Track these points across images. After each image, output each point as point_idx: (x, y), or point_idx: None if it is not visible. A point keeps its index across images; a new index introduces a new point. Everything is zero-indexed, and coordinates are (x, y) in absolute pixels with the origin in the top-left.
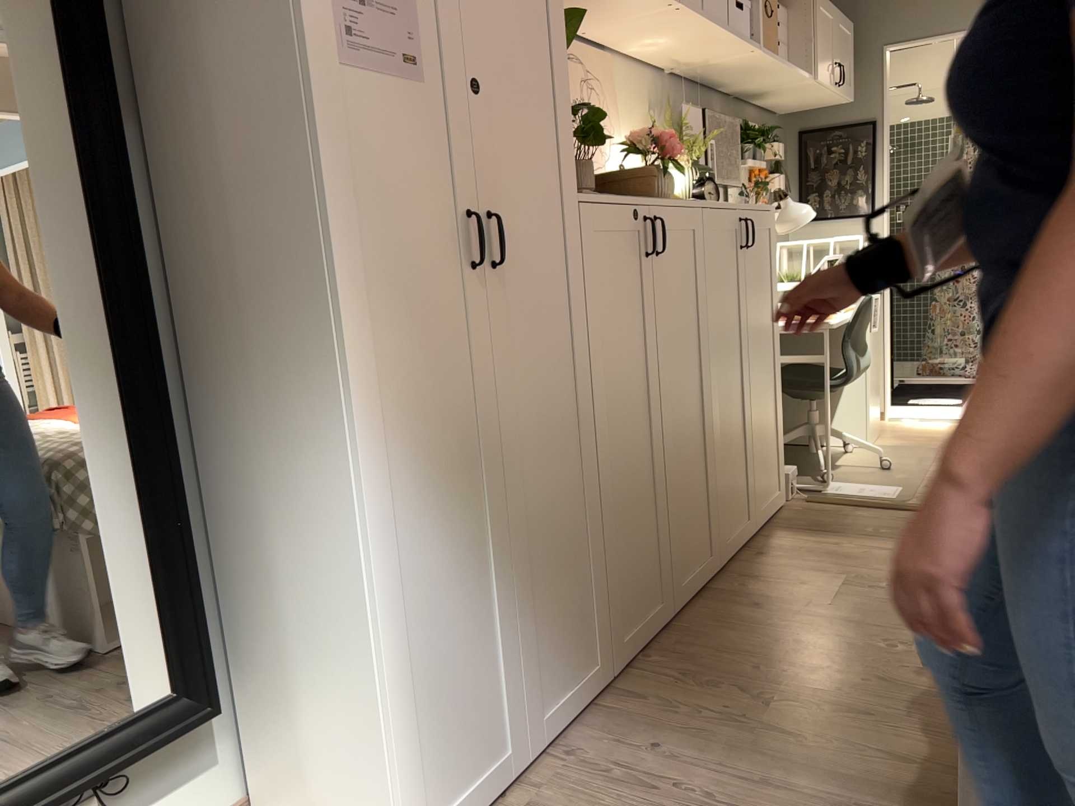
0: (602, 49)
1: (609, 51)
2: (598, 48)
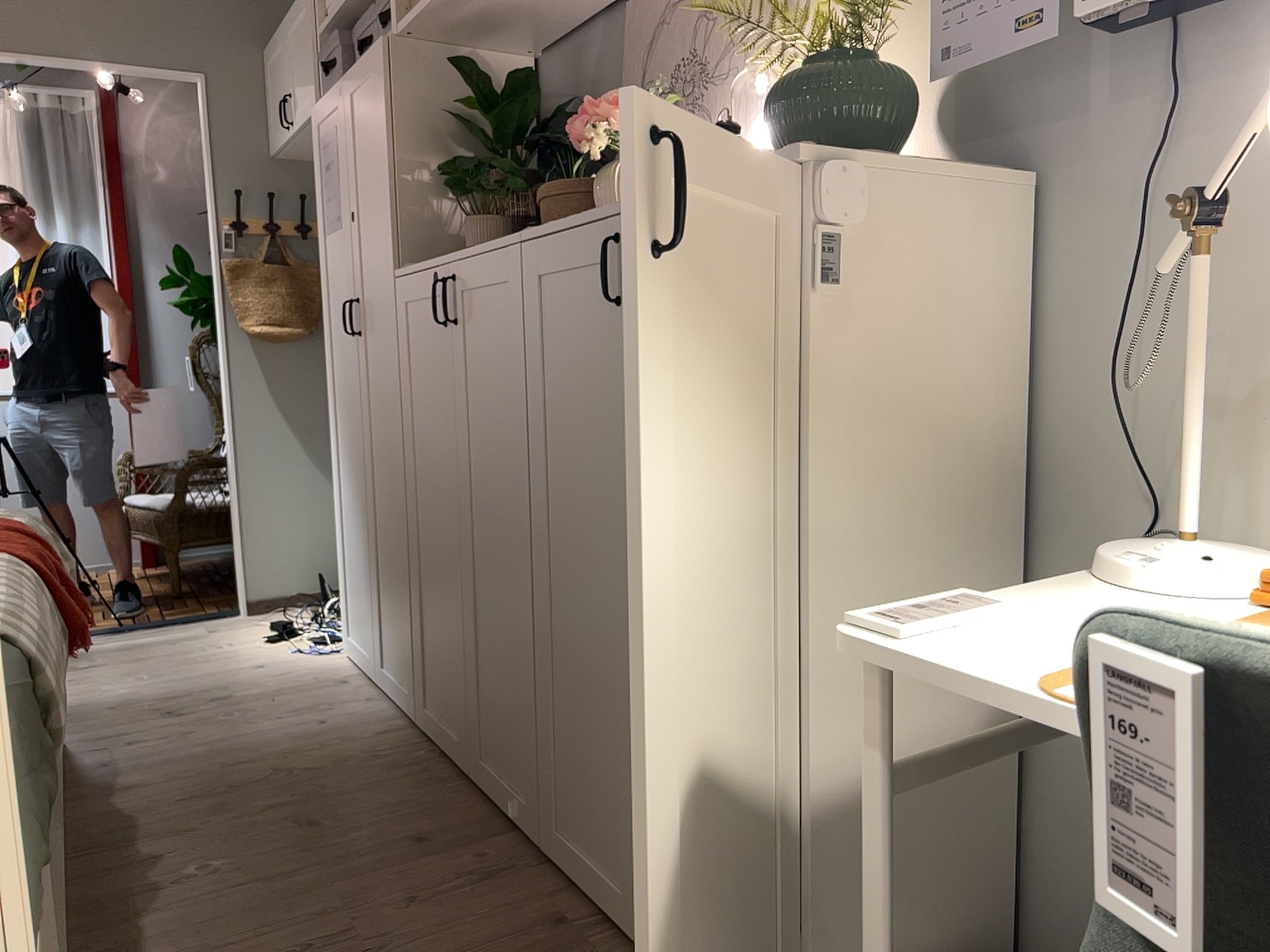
0: None
1: None
2: None
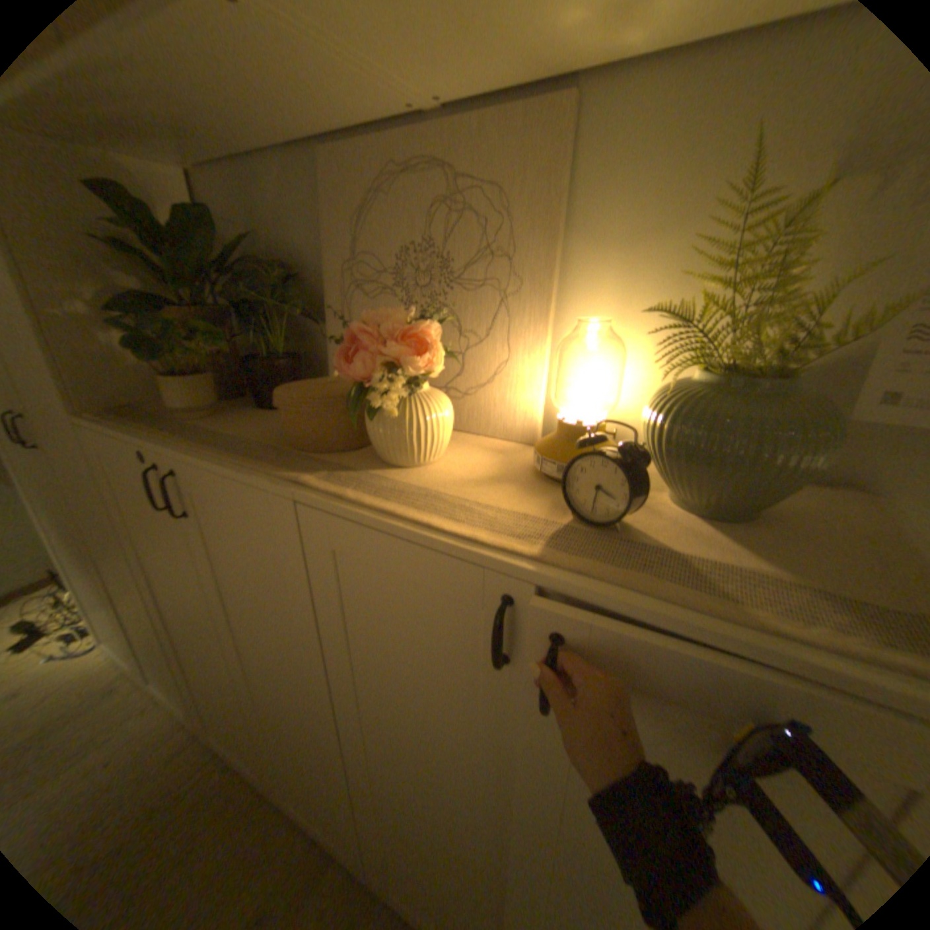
0: (555, 82)
1: (565, 79)
2: (526, 91)
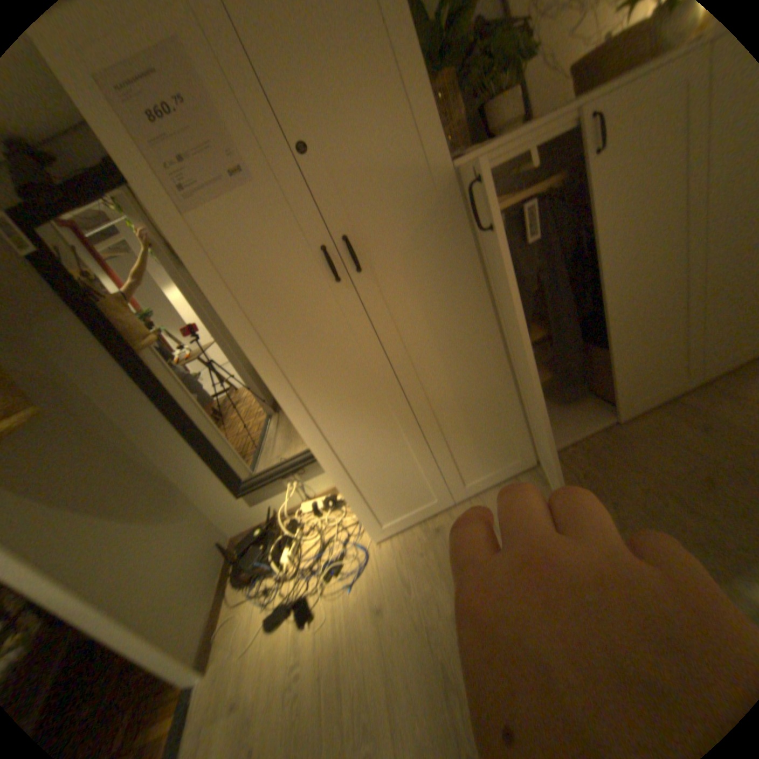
0: None
1: None
2: None
